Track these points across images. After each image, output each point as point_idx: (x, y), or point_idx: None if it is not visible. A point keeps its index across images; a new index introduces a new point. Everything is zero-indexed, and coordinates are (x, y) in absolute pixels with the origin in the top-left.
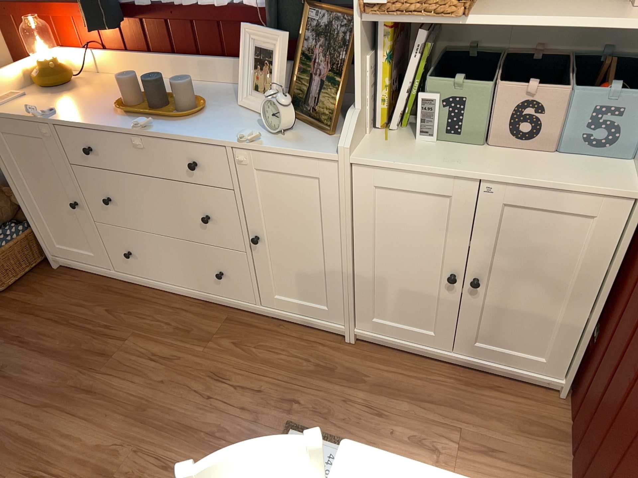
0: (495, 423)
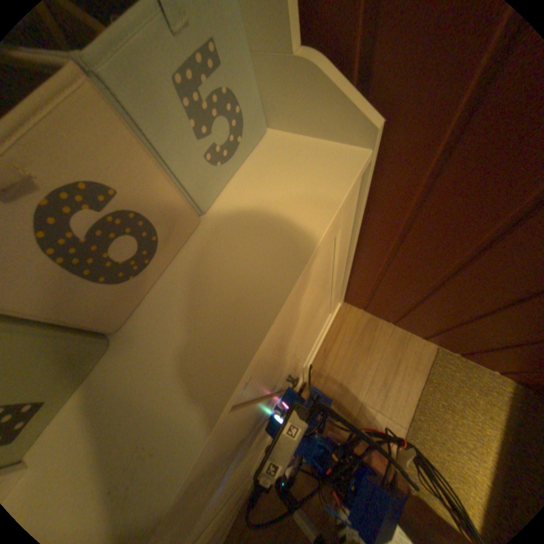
0: (364, 367)
